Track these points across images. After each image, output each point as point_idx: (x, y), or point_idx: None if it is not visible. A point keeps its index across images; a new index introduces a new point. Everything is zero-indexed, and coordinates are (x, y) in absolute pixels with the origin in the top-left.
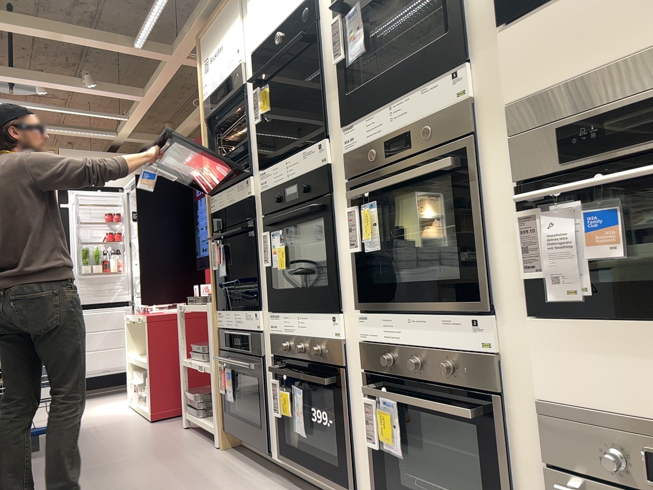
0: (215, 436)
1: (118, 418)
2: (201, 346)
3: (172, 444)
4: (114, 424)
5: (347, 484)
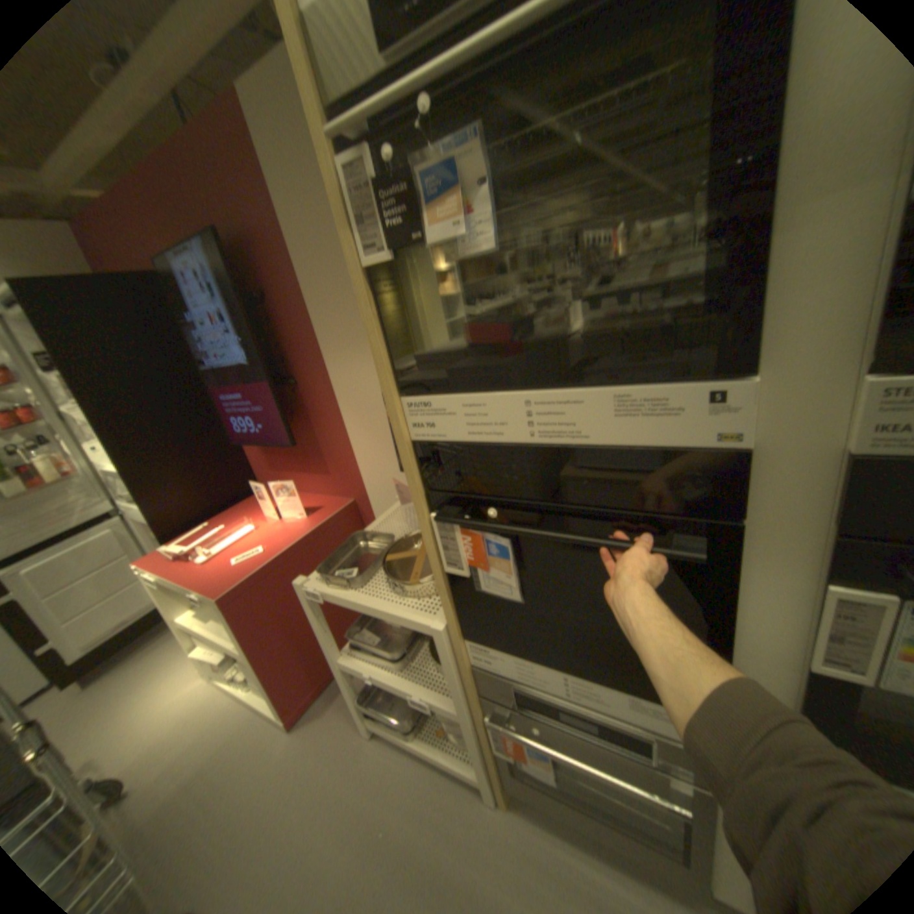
0: (482, 796)
1: (210, 737)
2: (372, 639)
3: (395, 822)
4: (219, 769)
5: None
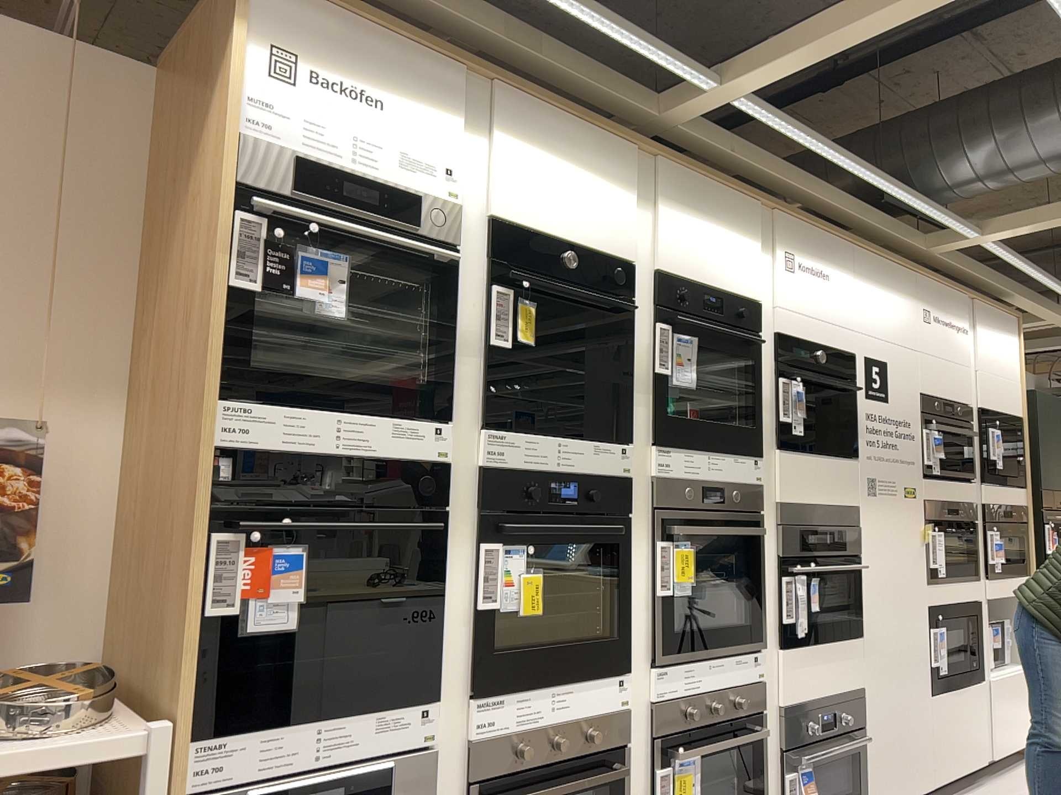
0: None
1: None
2: None
3: None
4: None
5: None
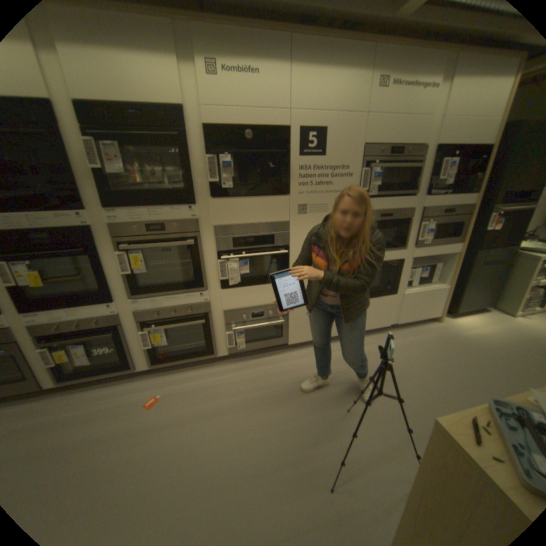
0: None
1: None
2: None
3: None
4: None
5: (126, 369)
